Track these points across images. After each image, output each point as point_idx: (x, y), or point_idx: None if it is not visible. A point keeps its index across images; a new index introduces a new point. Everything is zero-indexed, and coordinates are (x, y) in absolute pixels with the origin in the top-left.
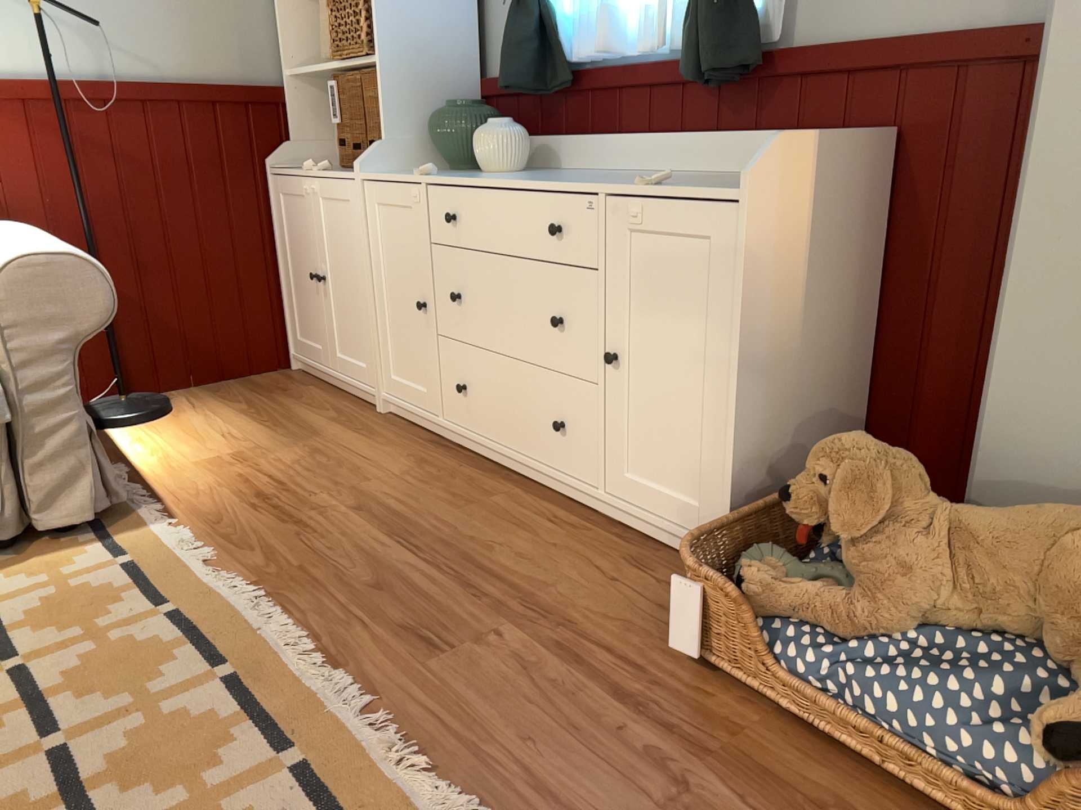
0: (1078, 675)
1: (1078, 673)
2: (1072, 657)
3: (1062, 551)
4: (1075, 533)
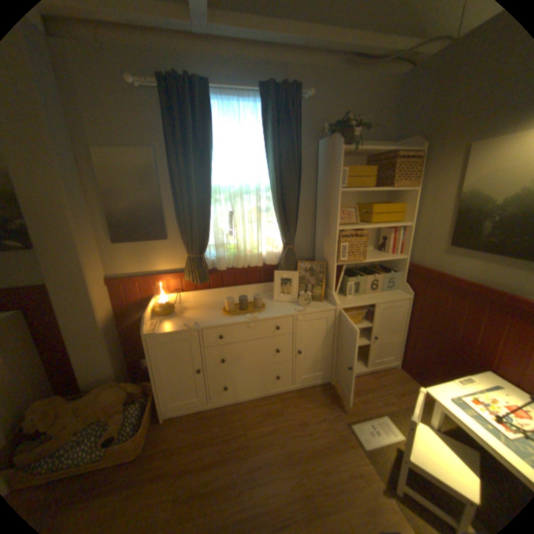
0: (109, 422)
1: (108, 423)
2: (106, 420)
3: (97, 402)
4: (99, 396)
